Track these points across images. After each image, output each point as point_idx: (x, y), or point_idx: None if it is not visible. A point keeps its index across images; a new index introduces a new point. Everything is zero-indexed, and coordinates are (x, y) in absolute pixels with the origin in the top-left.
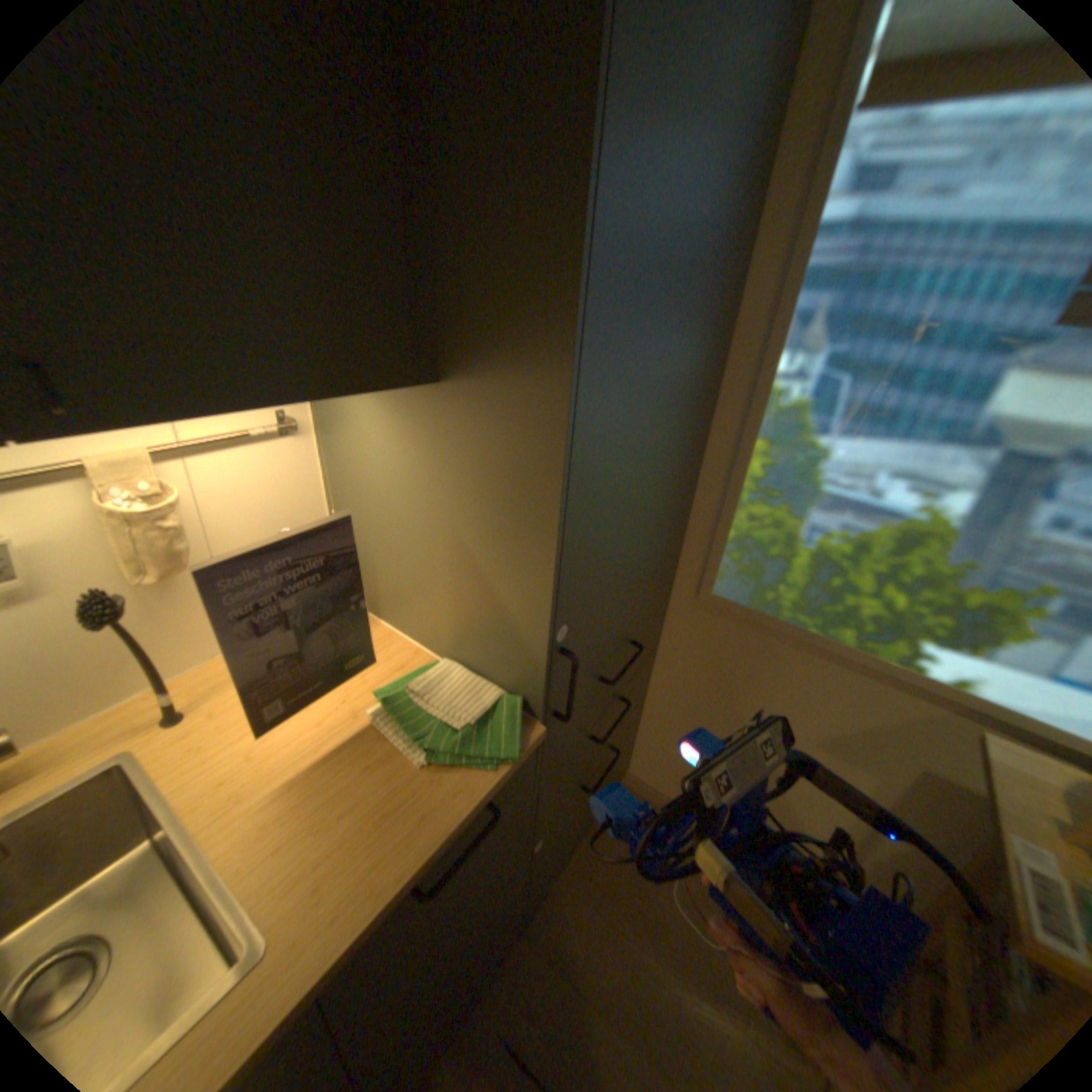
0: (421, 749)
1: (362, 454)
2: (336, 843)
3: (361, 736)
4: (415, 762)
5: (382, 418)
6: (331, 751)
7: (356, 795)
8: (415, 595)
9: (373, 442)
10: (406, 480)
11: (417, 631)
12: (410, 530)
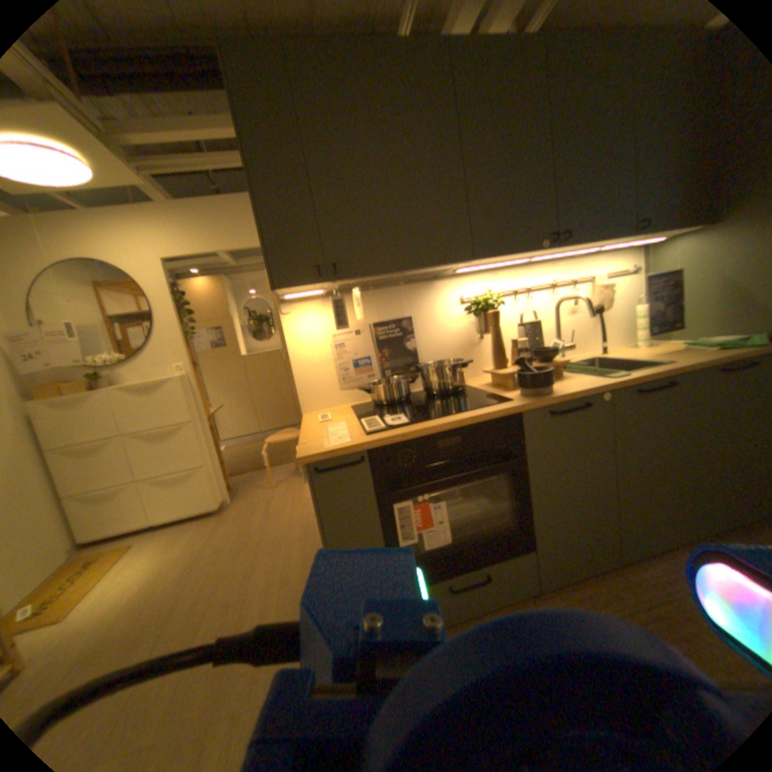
0: (714, 346)
1: (671, 267)
2: (688, 356)
3: (682, 349)
4: (712, 349)
5: (683, 250)
6: (672, 351)
7: (690, 353)
8: (694, 316)
9: (677, 261)
10: (694, 268)
11: (694, 335)
12: (694, 287)
